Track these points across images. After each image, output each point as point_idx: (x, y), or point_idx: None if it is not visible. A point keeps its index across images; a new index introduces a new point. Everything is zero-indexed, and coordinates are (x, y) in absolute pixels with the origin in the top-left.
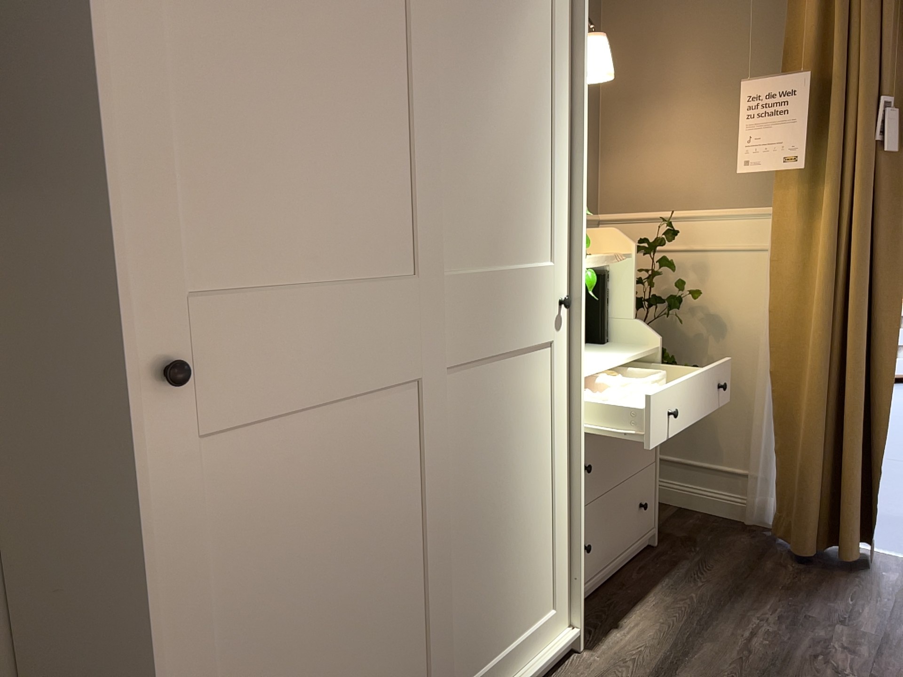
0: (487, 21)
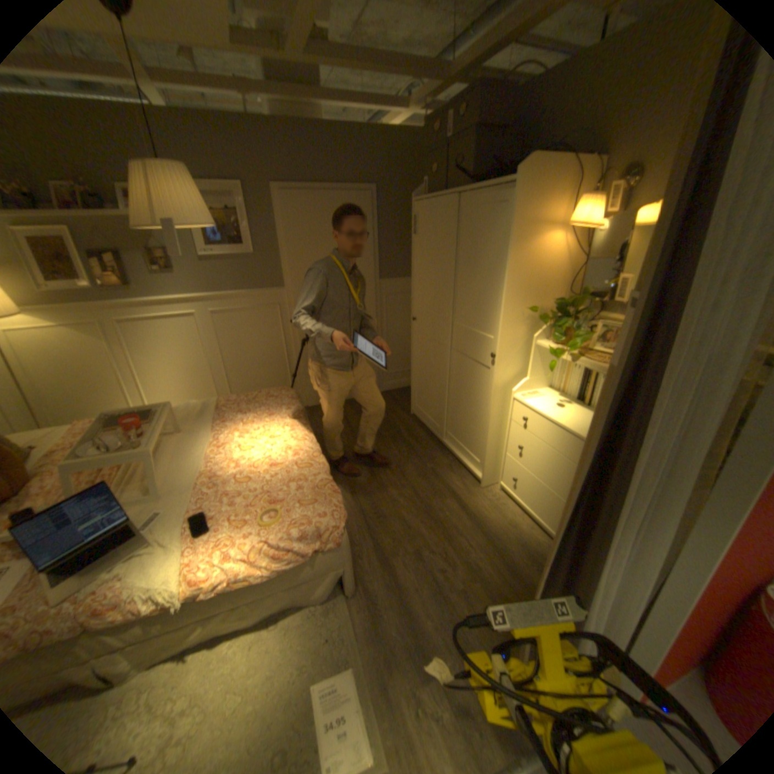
0: (475, 245)
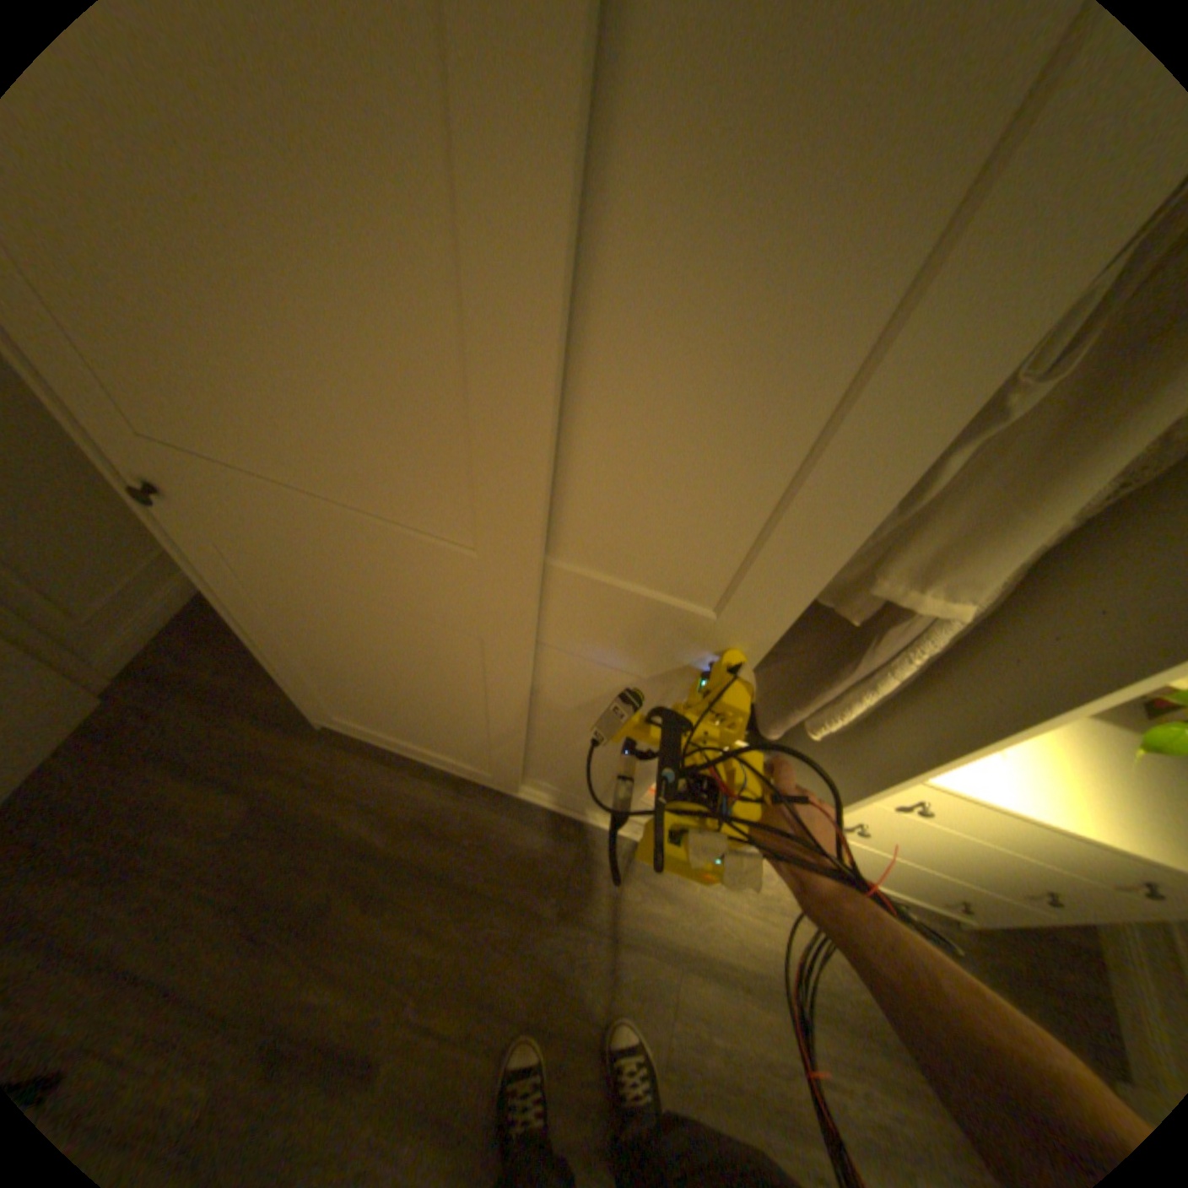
0: None
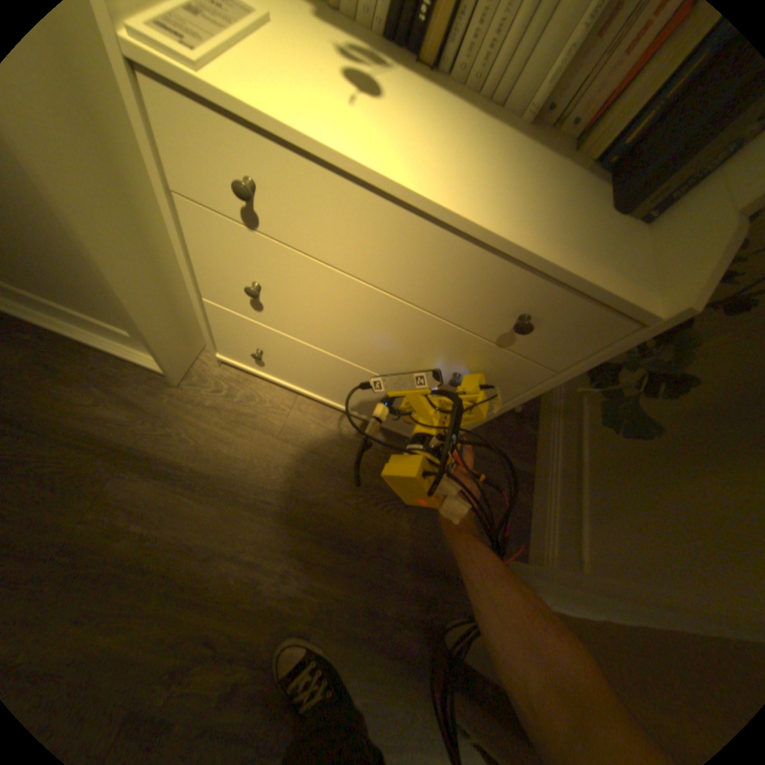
0: None
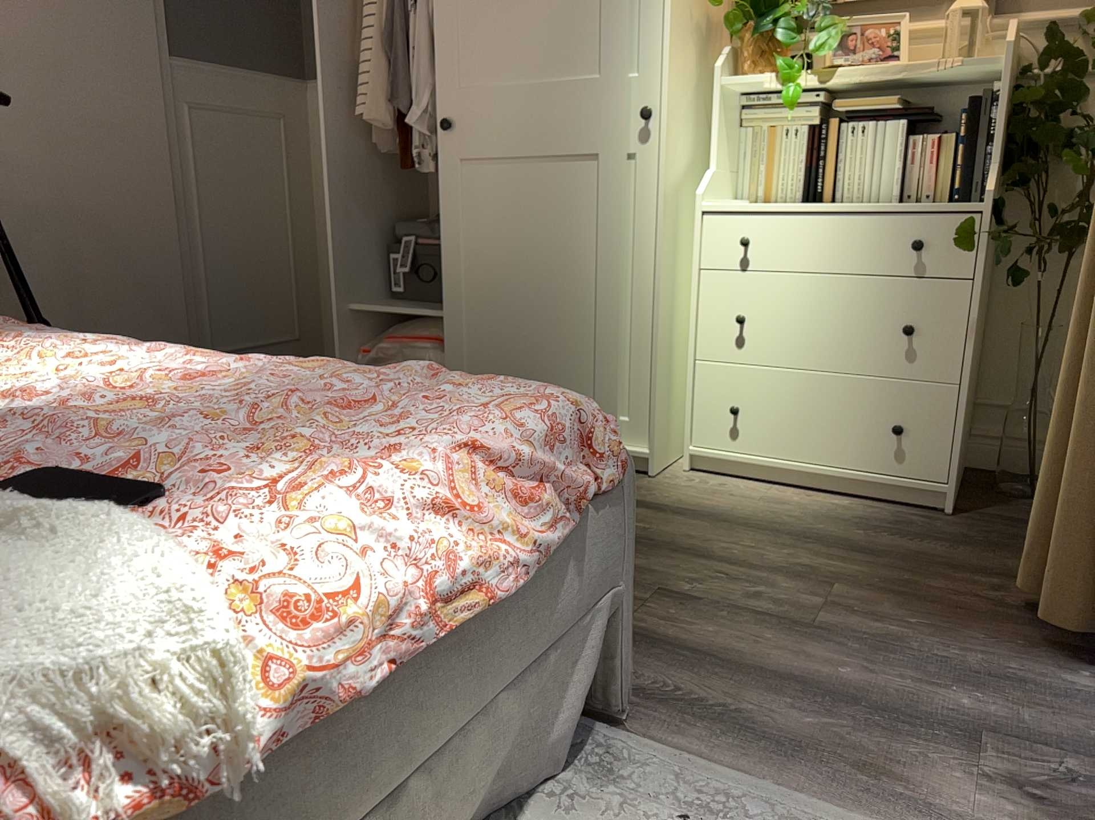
0: None
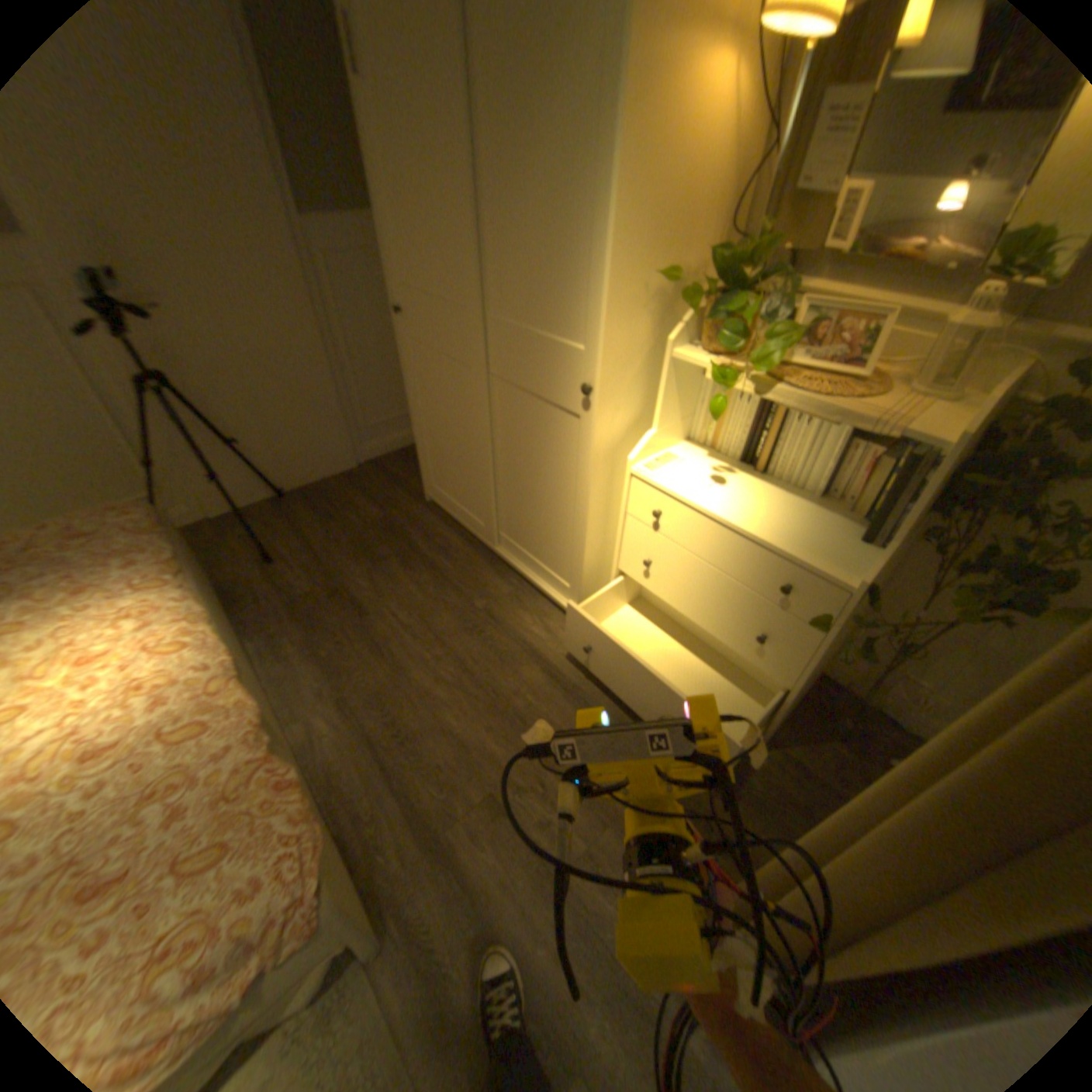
0: (518, 91)
